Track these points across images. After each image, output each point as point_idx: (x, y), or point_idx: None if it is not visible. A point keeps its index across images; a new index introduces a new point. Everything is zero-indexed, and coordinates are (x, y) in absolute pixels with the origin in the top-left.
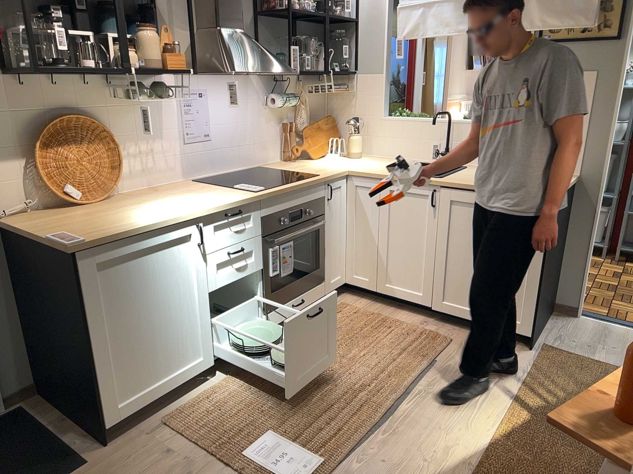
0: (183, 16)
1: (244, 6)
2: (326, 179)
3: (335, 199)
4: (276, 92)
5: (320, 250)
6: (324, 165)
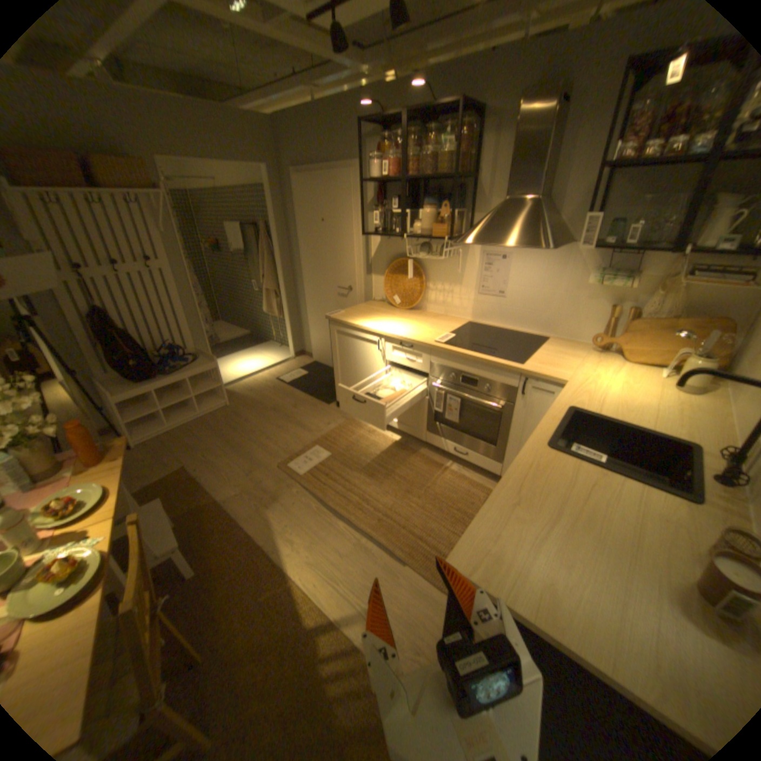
0: (503, 185)
1: (595, 160)
2: (517, 371)
3: (539, 402)
4: (621, 266)
5: (500, 432)
6: (597, 368)
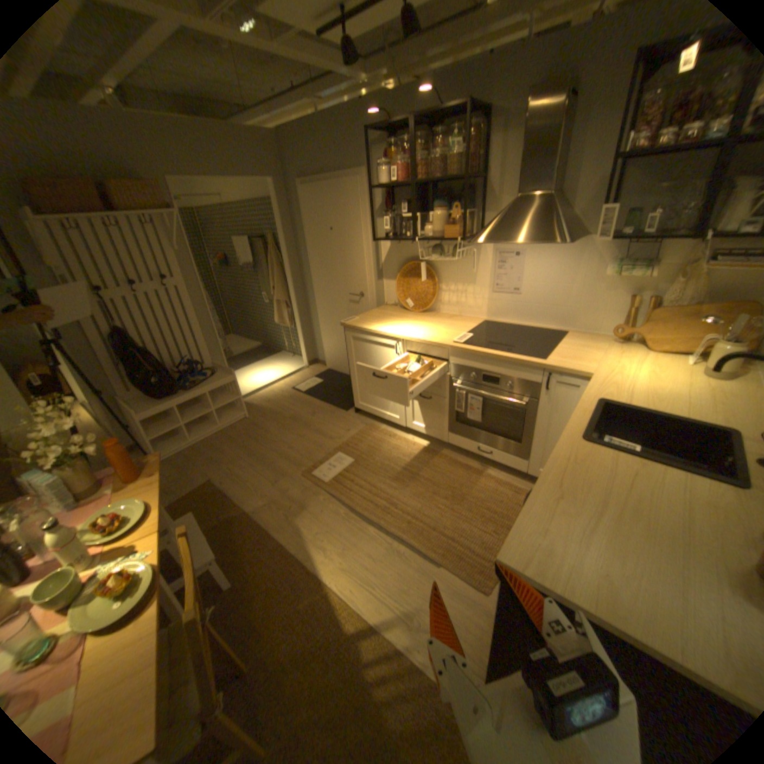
0: (513, 183)
1: (606, 152)
2: (541, 366)
3: (564, 396)
4: (638, 256)
5: (525, 429)
6: (621, 359)
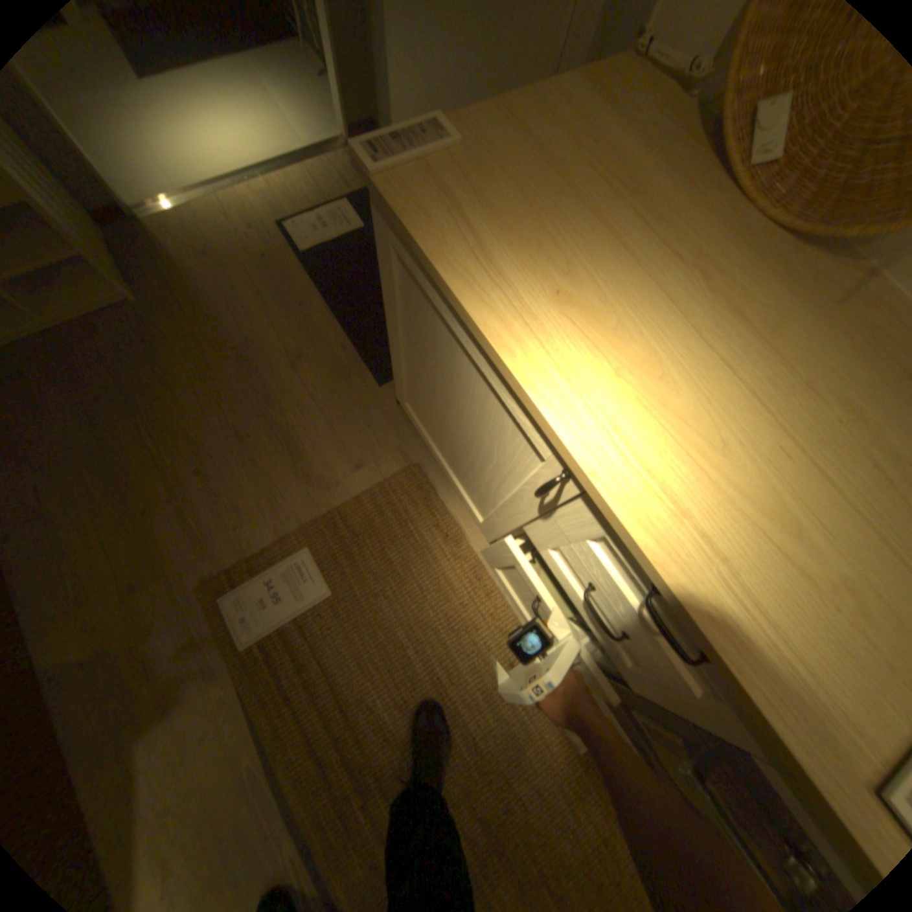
0: None
1: None
2: None
3: None
4: None
5: None
6: None
